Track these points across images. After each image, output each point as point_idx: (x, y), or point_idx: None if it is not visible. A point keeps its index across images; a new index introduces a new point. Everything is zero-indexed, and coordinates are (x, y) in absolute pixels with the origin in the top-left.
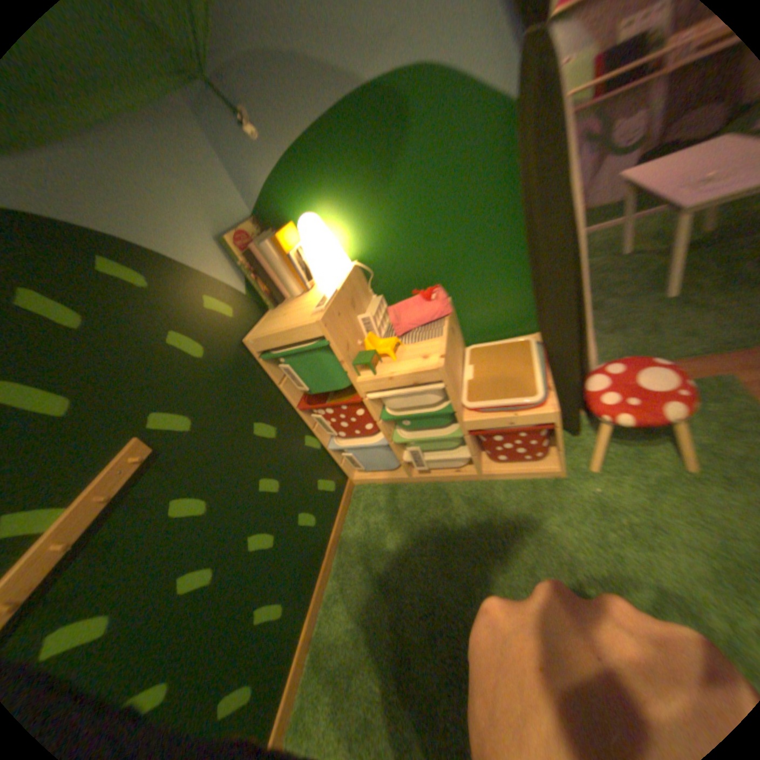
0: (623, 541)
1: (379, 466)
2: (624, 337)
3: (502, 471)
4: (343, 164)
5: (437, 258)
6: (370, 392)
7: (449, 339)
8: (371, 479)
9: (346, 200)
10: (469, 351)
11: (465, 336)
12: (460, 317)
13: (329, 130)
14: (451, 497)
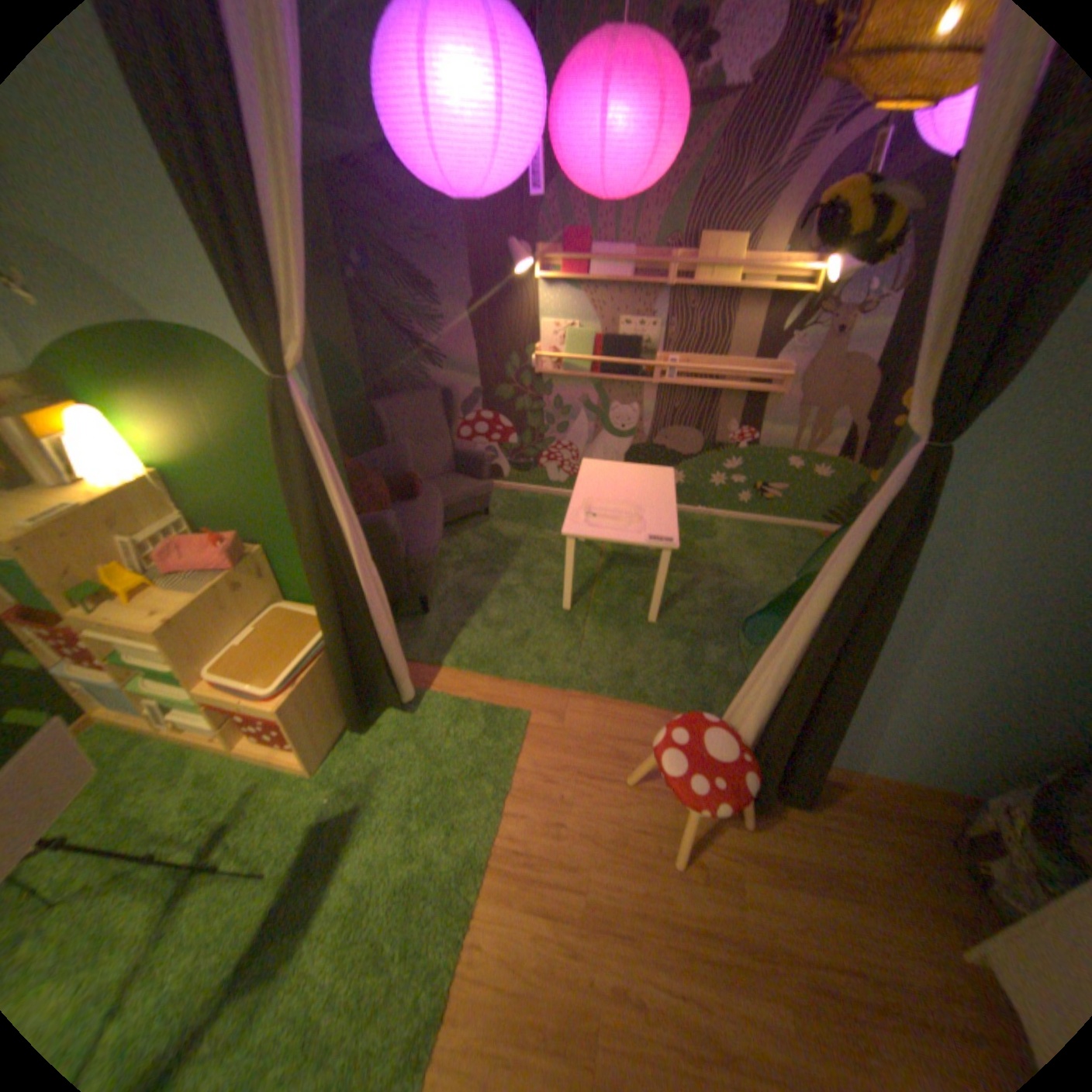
0: (293, 865)
1: (122, 713)
2: (490, 641)
3: (249, 758)
4: (137, 381)
5: (245, 507)
6: (90, 633)
7: (192, 605)
8: (115, 725)
9: (143, 413)
10: (268, 613)
11: (276, 594)
12: (267, 574)
13: (121, 345)
14: (182, 773)
